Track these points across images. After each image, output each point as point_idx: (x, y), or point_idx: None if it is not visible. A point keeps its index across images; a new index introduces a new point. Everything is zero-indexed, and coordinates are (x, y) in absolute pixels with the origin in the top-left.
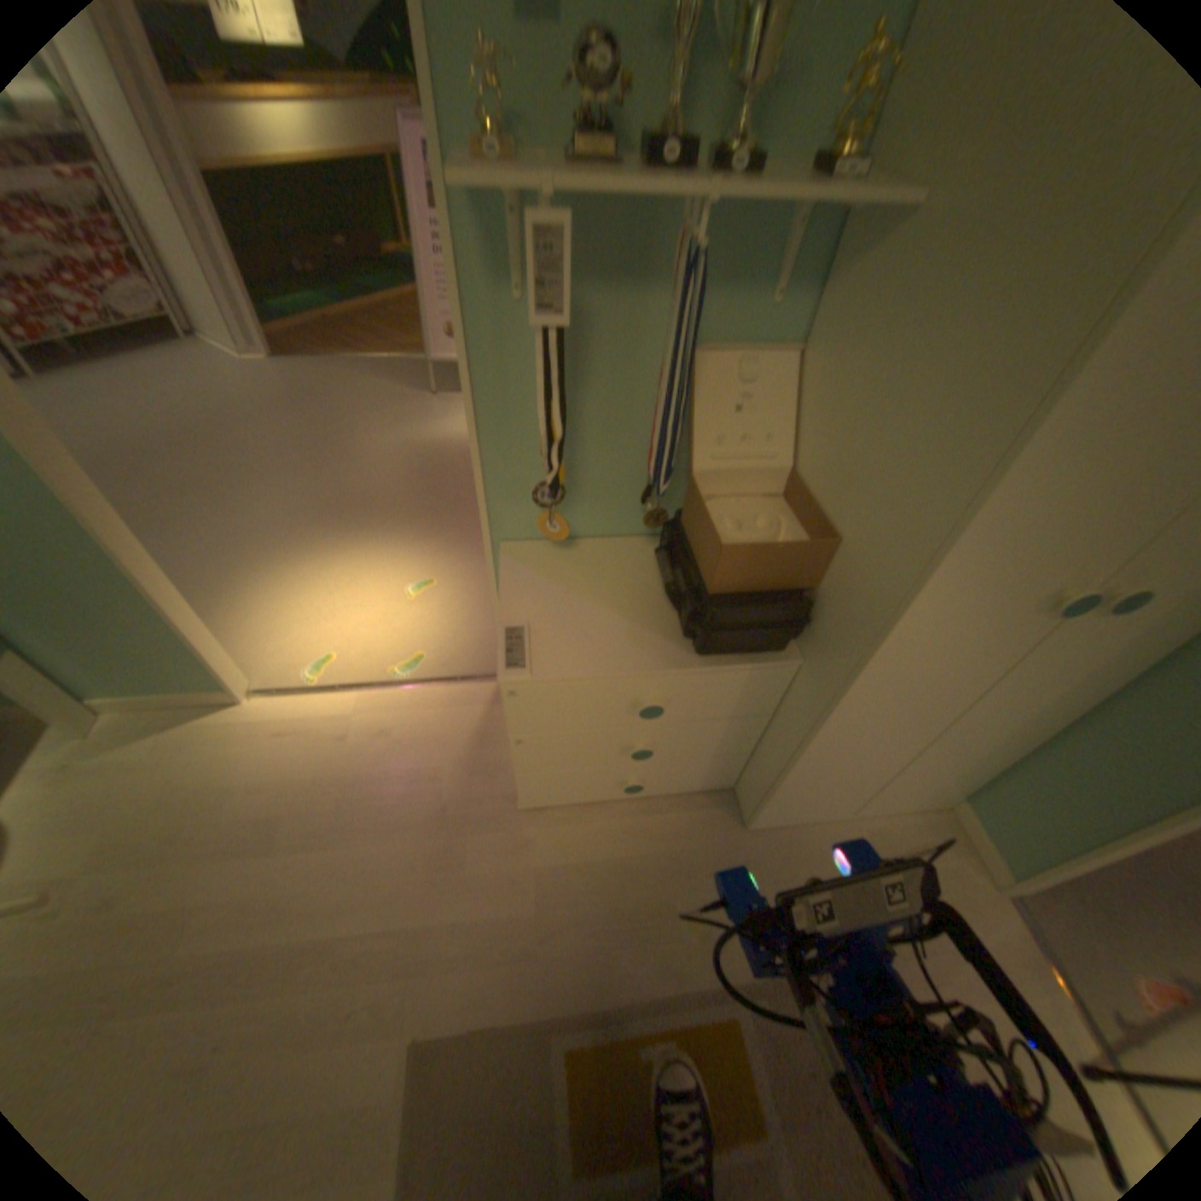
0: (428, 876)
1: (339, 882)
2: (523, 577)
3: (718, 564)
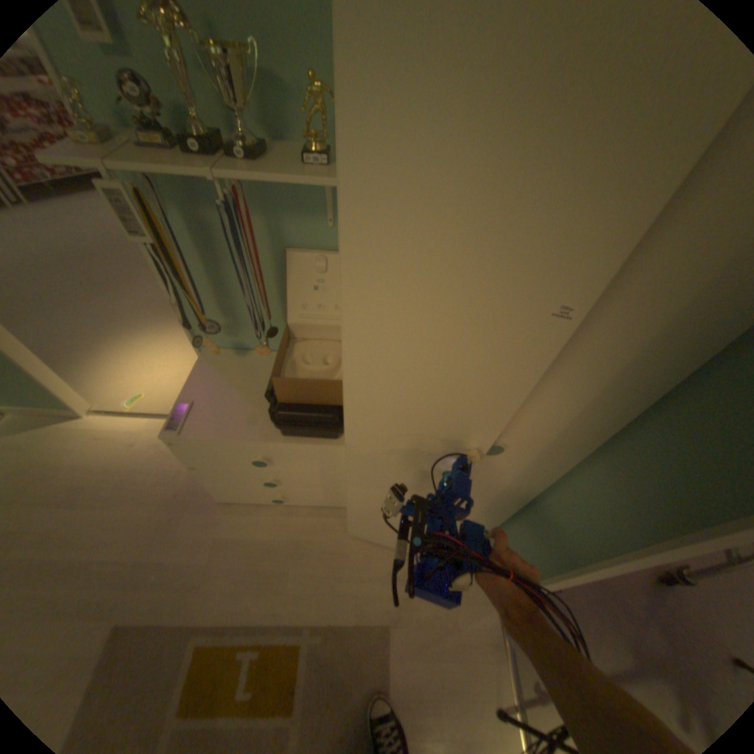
0: (153, 534)
1: (104, 530)
2: (205, 372)
3: (276, 388)
